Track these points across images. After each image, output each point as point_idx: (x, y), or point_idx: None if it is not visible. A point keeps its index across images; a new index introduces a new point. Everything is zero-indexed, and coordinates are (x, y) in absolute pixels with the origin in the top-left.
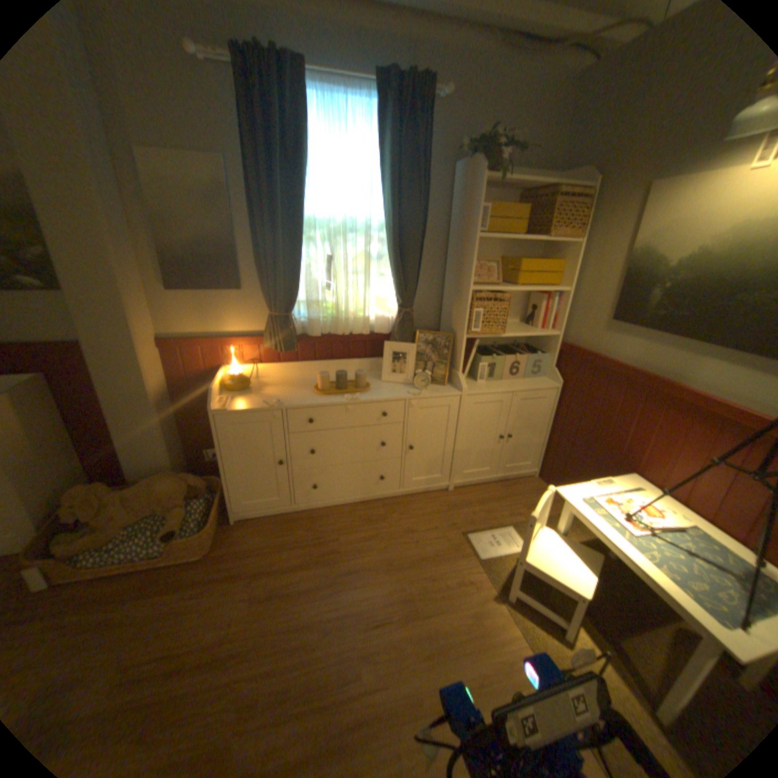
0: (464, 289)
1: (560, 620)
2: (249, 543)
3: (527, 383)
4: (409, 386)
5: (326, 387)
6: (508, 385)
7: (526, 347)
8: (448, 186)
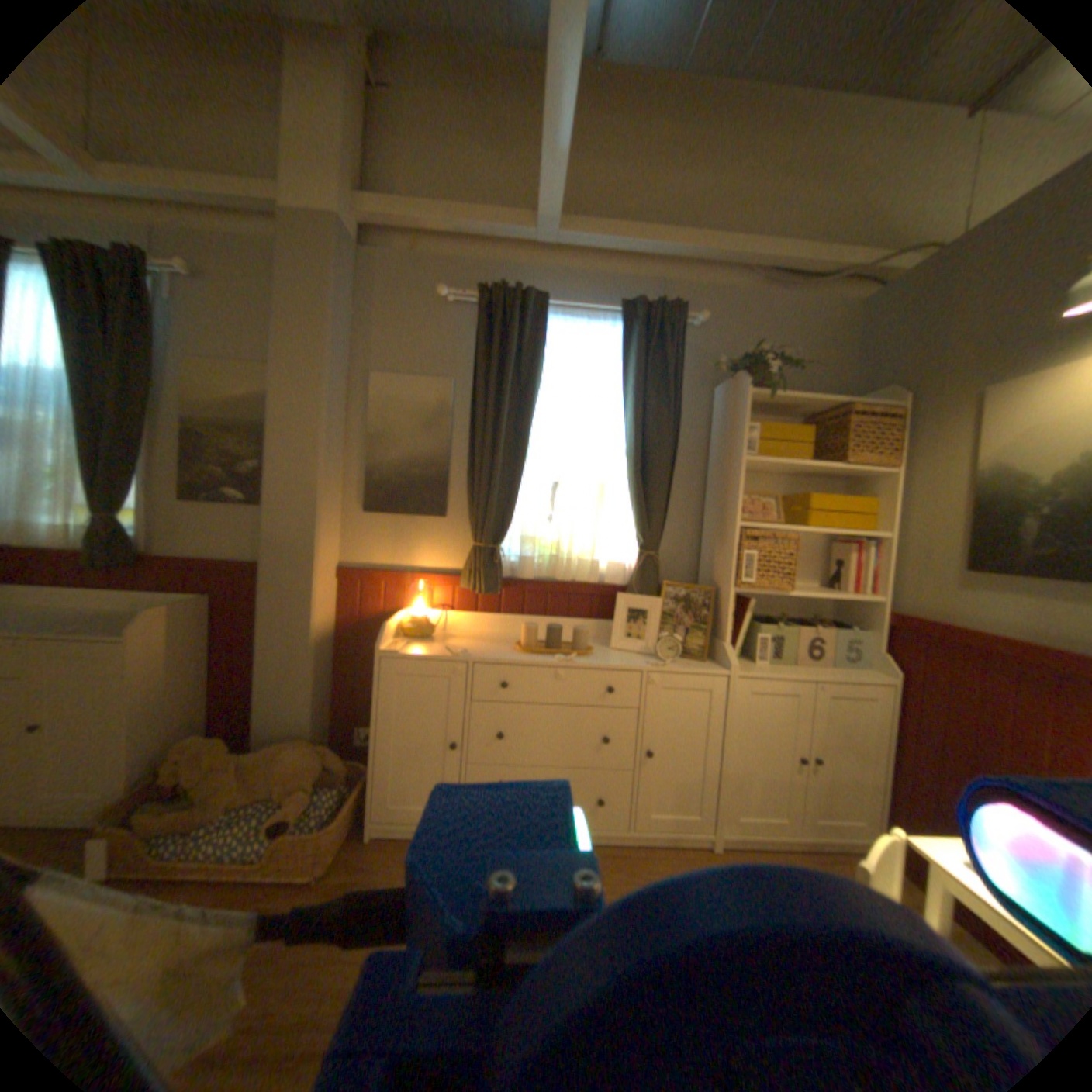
0: (729, 525)
1: None
2: (385, 874)
3: (842, 673)
4: (651, 657)
5: (532, 643)
6: (808, 672)
7: (835, 624)
8: (706, 413)
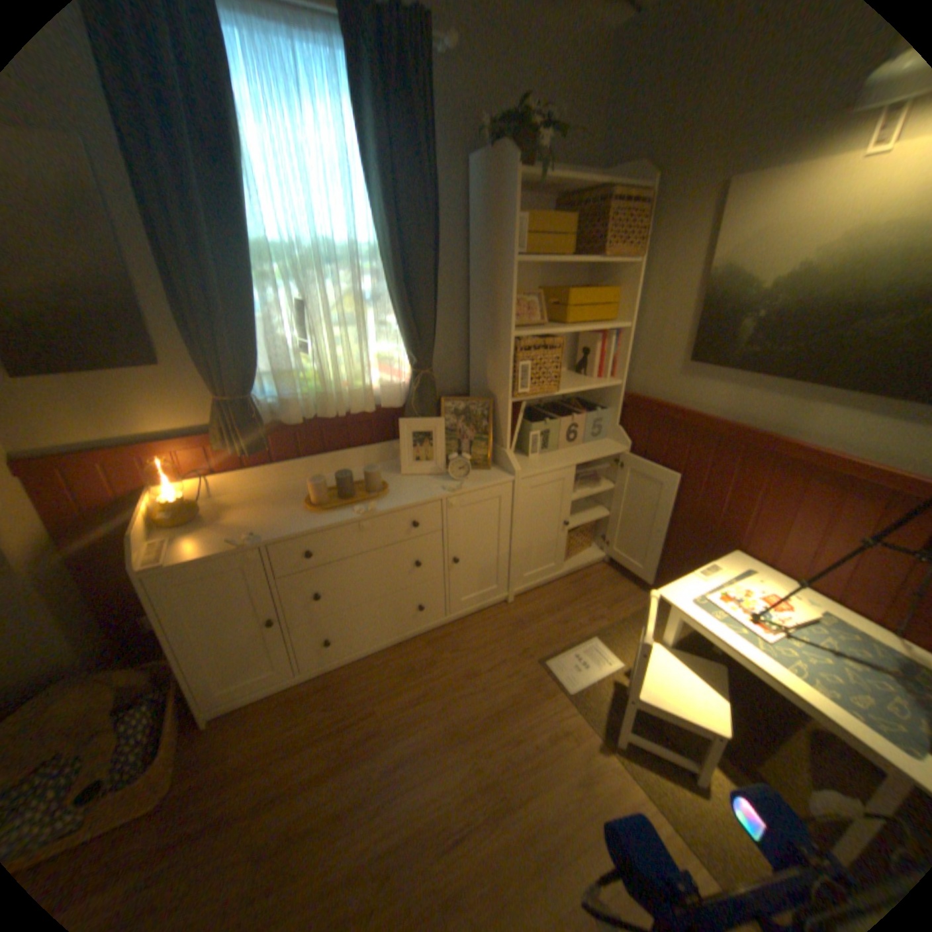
0: (502, 335)
1: (689, 763)
2: (236, 752)
3: (589, 449)
4: (442, 476)
5: (323, 498)
6: (567, 455)
7: (578, 402)
8: (462, 189)
